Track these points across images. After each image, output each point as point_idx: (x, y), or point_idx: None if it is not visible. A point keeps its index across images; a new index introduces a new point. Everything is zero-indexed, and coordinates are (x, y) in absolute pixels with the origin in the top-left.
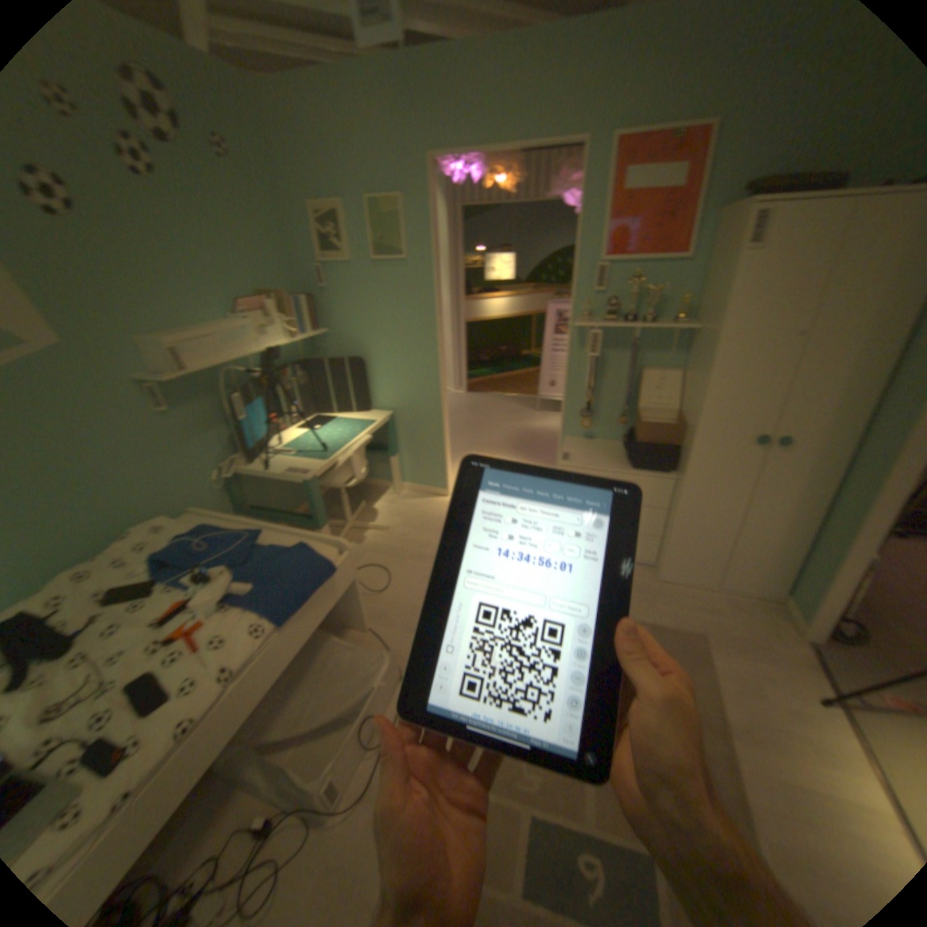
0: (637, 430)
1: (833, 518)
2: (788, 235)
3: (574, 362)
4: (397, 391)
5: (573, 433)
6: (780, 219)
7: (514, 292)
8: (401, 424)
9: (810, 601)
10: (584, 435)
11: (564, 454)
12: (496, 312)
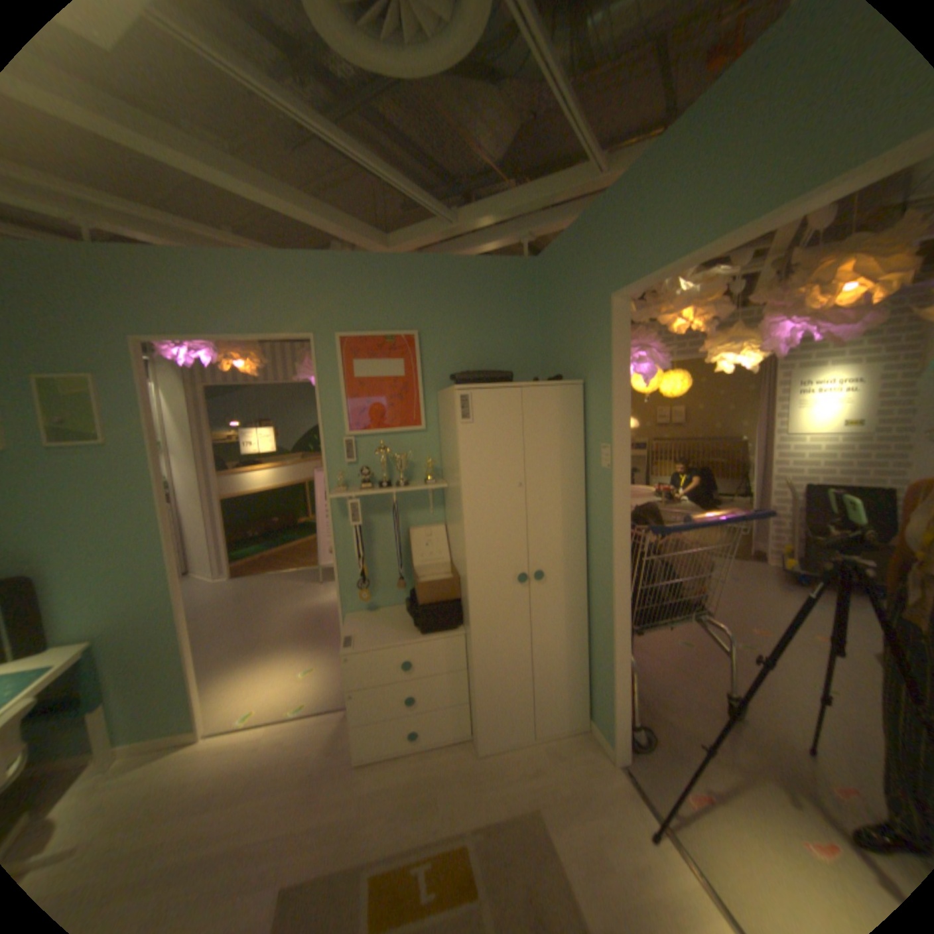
0: (418, 592)
1: (594, 633)
2: (487, 413)
3: (342, 532)
4: (102, 609)
5: (356, 608)
6: (479, 402)
7: (281, 463)
8: (112, 655)
9: (607, 722)
10: (368, 607)
11: (348, 638)
12: (262, 484)
